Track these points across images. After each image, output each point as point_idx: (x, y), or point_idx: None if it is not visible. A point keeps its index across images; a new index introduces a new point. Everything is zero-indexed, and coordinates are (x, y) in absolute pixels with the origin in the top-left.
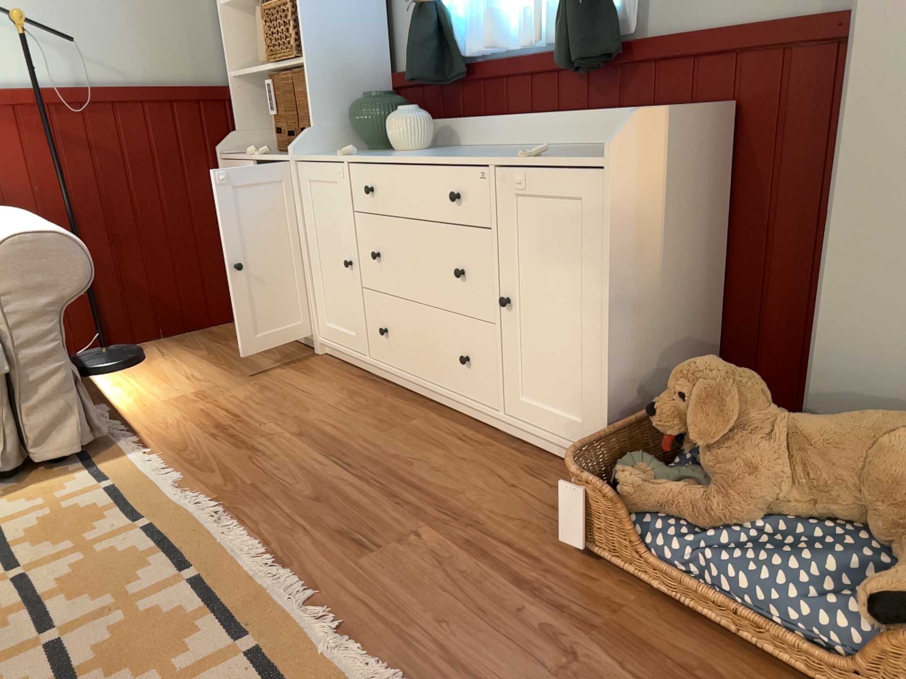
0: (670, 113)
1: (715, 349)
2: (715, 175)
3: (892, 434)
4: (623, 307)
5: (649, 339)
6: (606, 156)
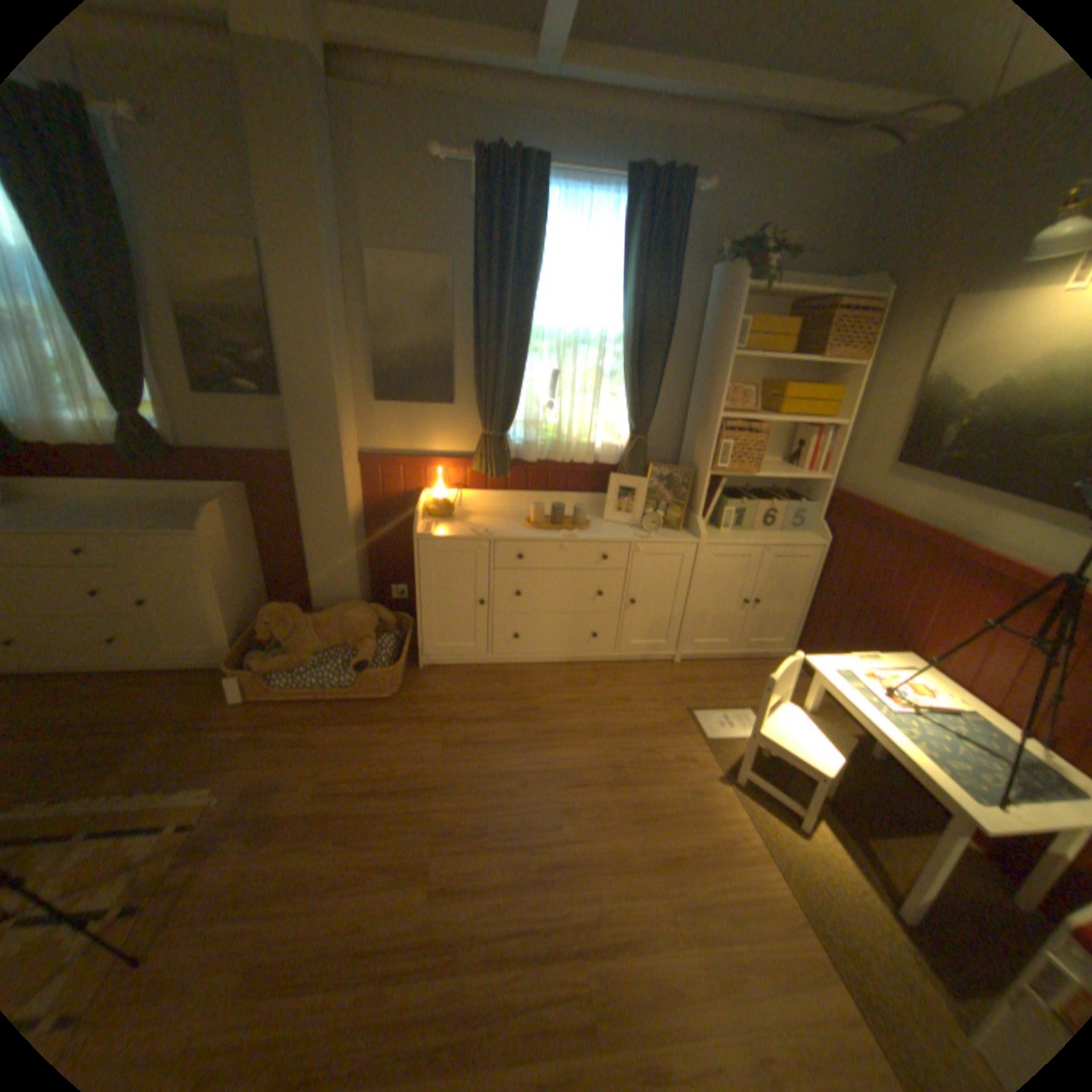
0: (219, 501)
1: (264, 590)
2: (244, 516)
3: (345, 613)
4: (221, 592)
5: (235, 600)
6: (193, 528)
